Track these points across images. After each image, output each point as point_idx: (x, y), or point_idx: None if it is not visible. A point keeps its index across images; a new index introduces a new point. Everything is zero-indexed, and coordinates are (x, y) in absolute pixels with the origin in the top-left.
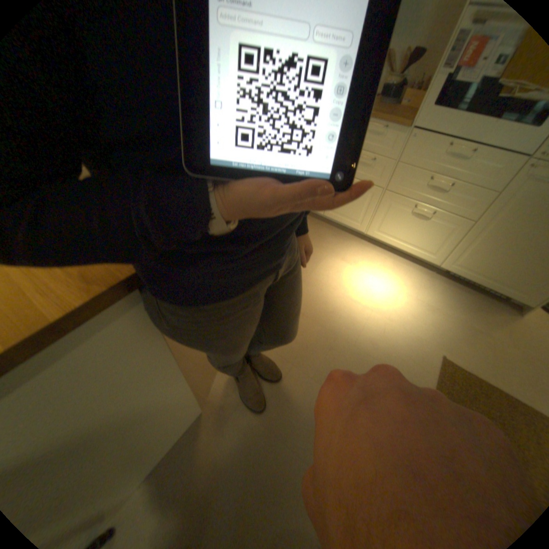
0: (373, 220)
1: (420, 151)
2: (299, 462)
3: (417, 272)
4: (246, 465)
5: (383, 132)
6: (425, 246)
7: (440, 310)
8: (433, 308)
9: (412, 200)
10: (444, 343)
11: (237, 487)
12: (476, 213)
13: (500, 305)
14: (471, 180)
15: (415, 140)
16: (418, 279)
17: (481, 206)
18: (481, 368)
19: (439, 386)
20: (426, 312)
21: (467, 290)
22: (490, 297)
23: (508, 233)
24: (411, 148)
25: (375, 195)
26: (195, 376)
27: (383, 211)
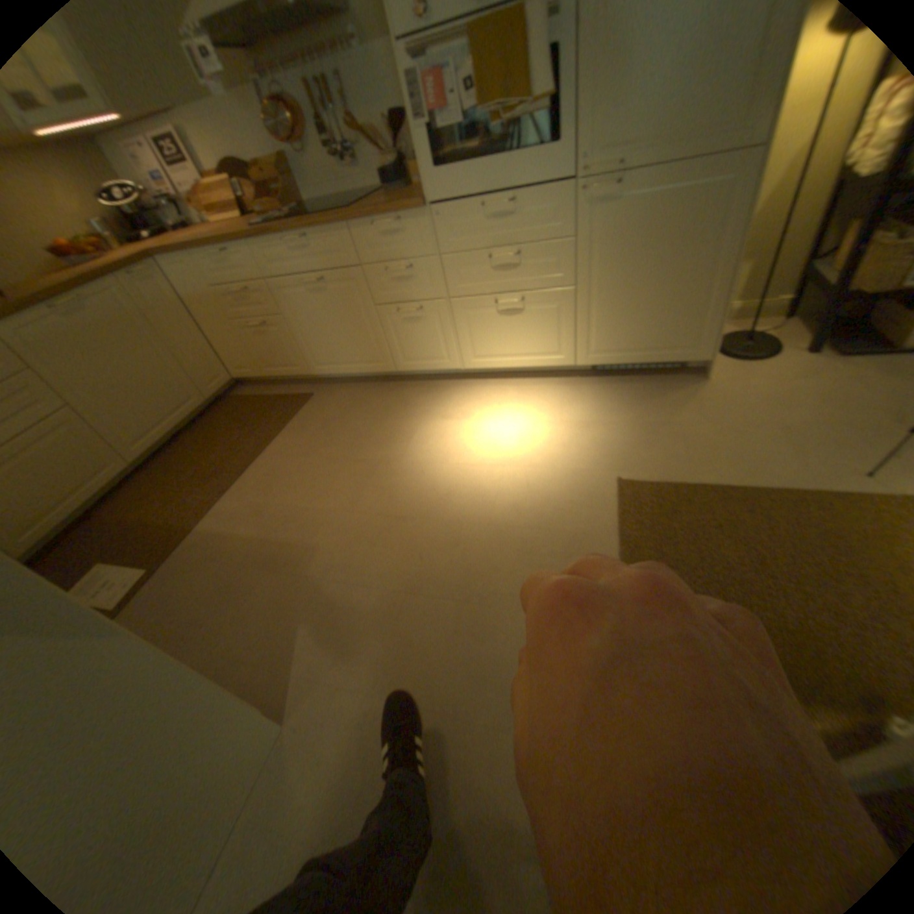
0: (461, 348)
1: (458, 231)
2: (440, 722)
3: (551, 391)
4: (360, 767)
5: (402, 228)
6: (542, 351)
7: (594, 425)
8: (583, 426)
9: (489, 297)
10: (610, 465)
11: (353, 806)
12: (569, 278)
13: (671, 383)
14: (537, 241)
15: (444, 220)
16: (555, 399)
17: (568, 267)
18: (666, 474)
19: (616, 523)
20: (576, 435)
21: (625, 384)
22: (657, 379)
23: (619, 285)
24: (447, 233)
25: (442, 312)
26: (255, 679)
27: (465, 329)
